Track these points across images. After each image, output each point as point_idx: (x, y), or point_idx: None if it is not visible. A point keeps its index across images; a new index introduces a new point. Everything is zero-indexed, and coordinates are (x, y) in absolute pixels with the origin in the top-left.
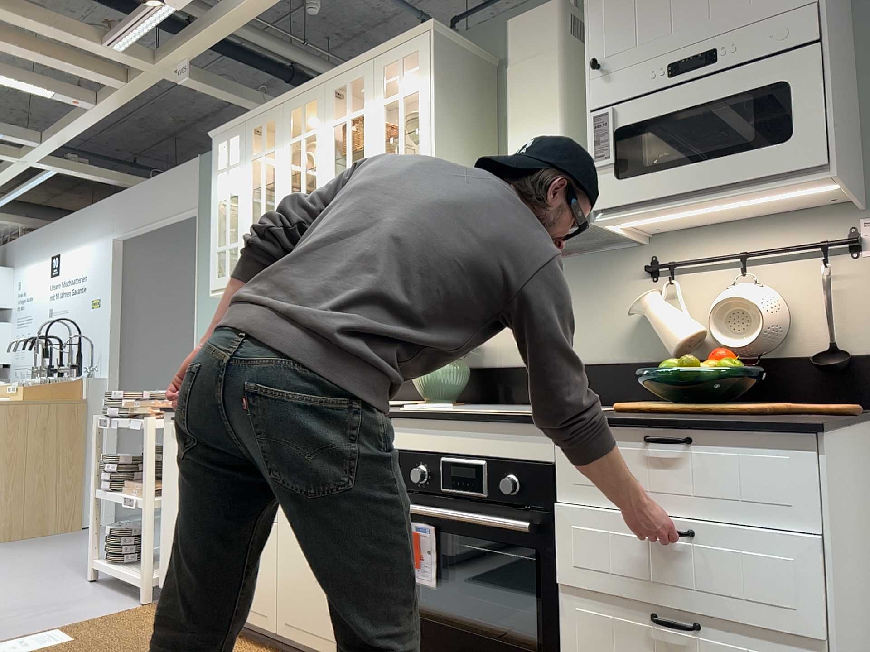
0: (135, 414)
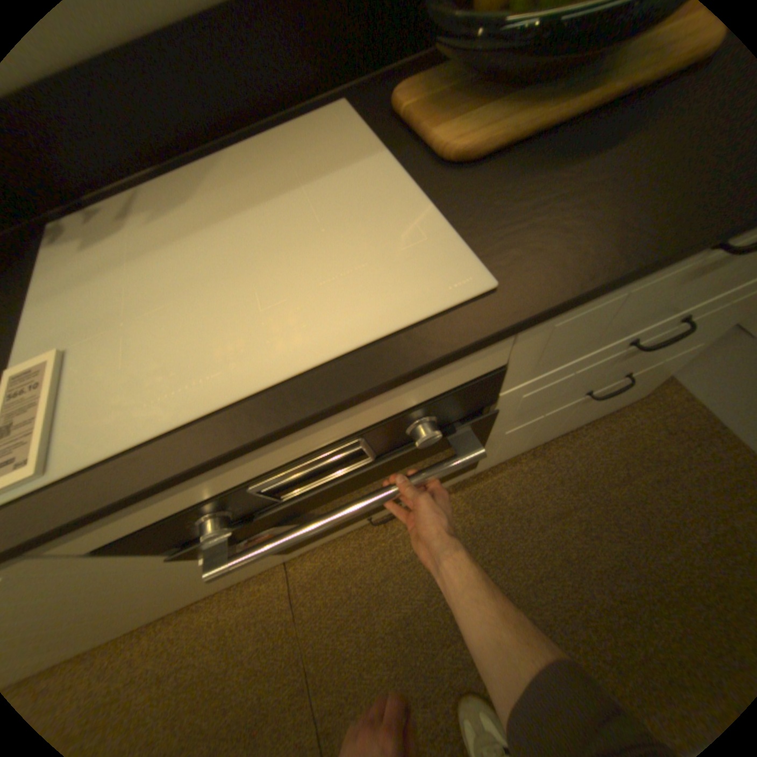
0: None
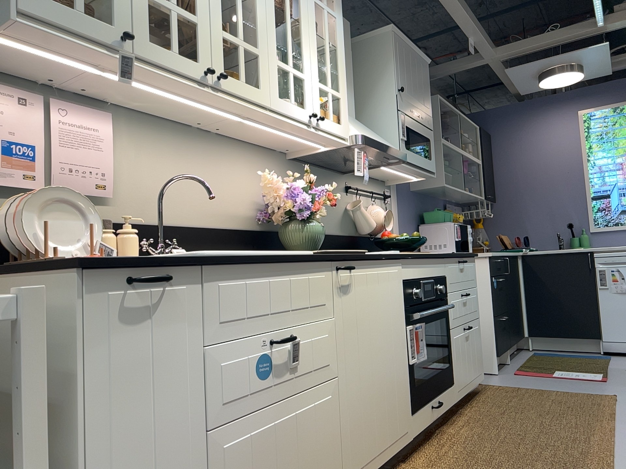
0: None
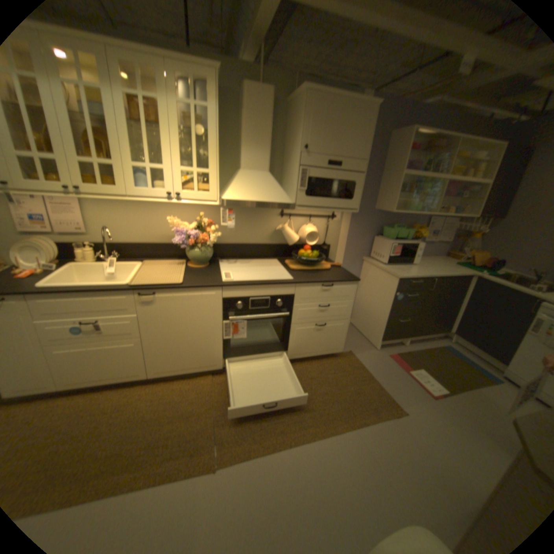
0: None
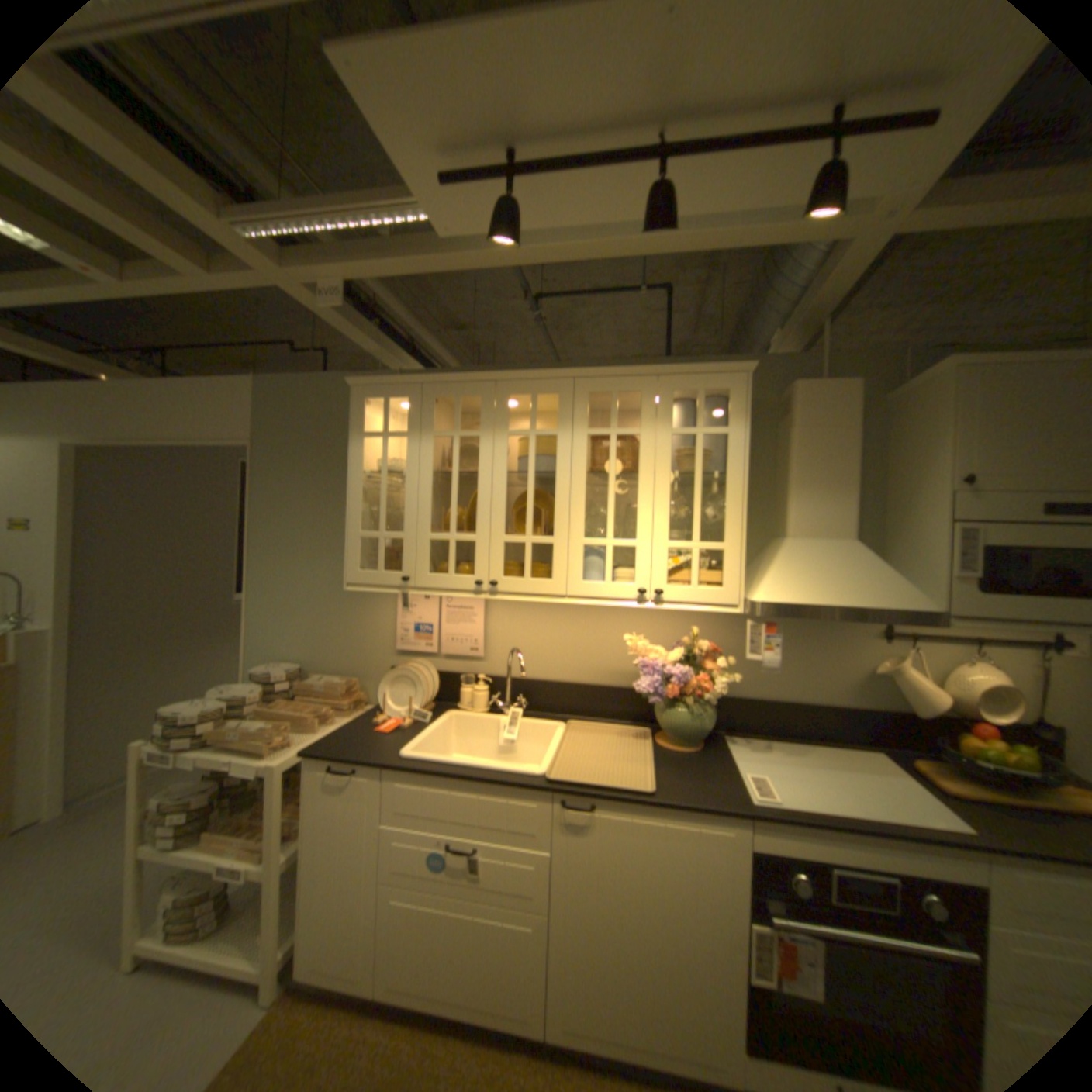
0: (223, 747)
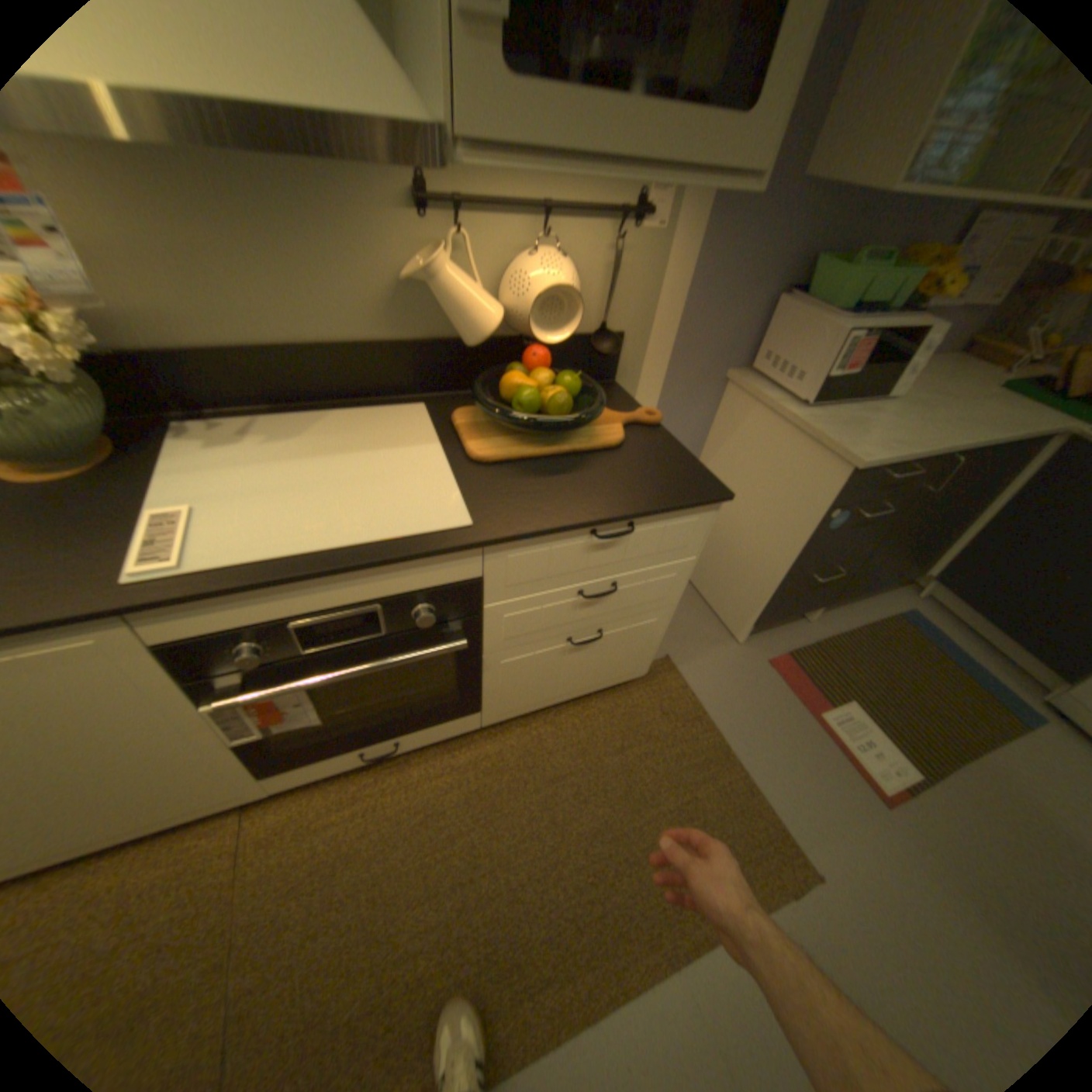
0: None
